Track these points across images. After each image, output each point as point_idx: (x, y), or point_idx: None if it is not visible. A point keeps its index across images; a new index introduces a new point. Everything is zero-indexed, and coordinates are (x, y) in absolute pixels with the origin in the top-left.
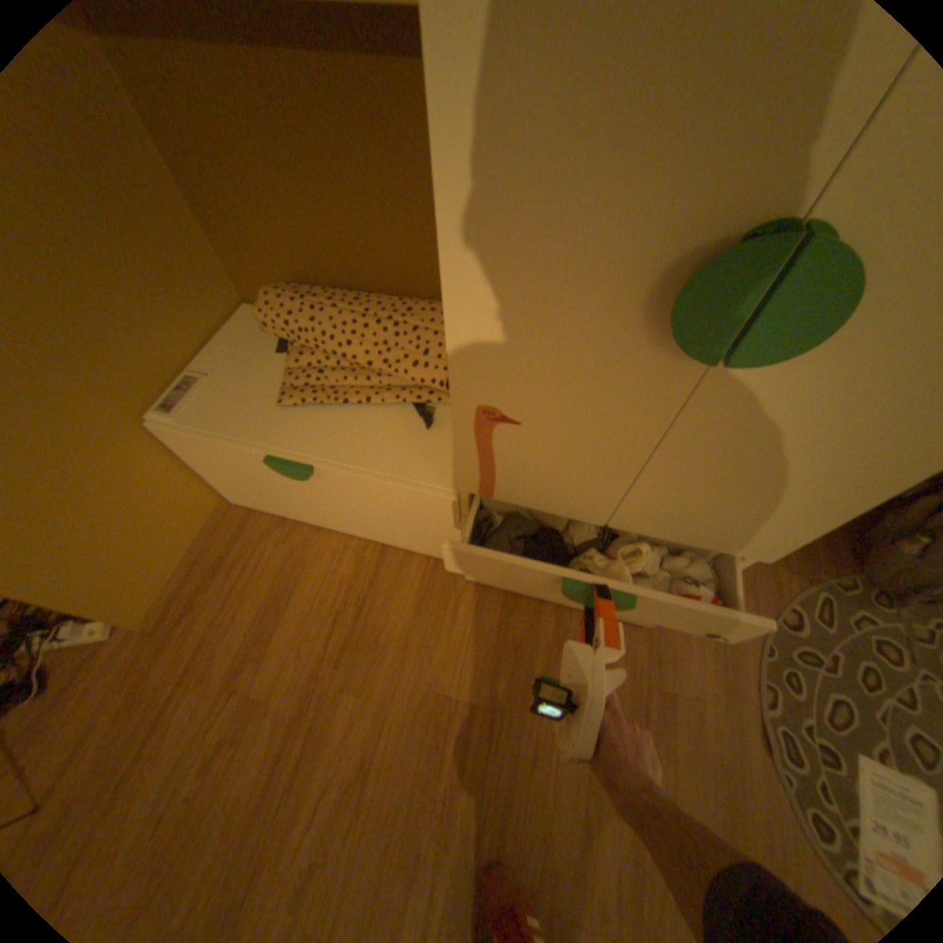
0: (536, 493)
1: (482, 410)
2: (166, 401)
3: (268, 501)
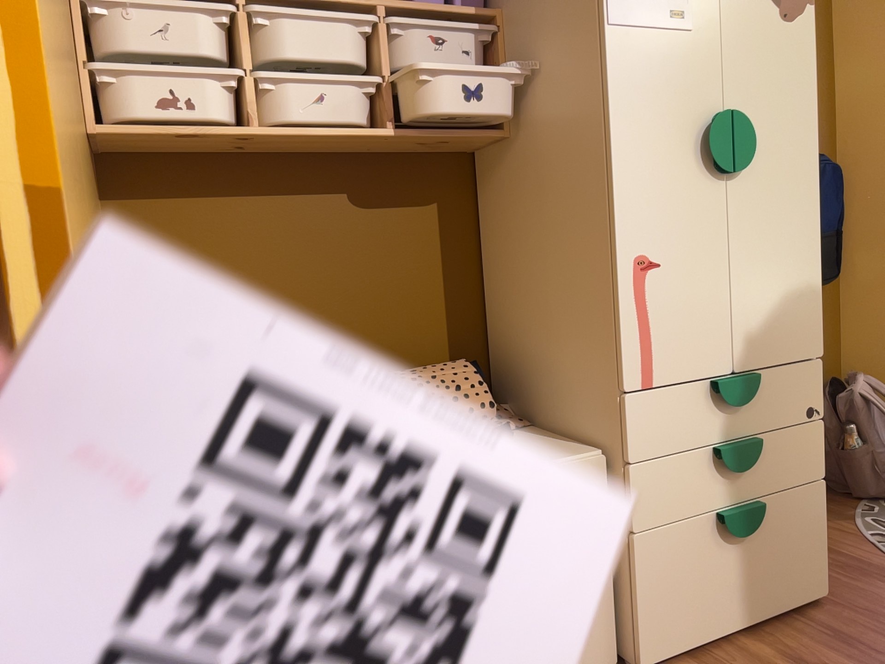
0: (683, 352)
1: (638, 262)
2: None
3: None
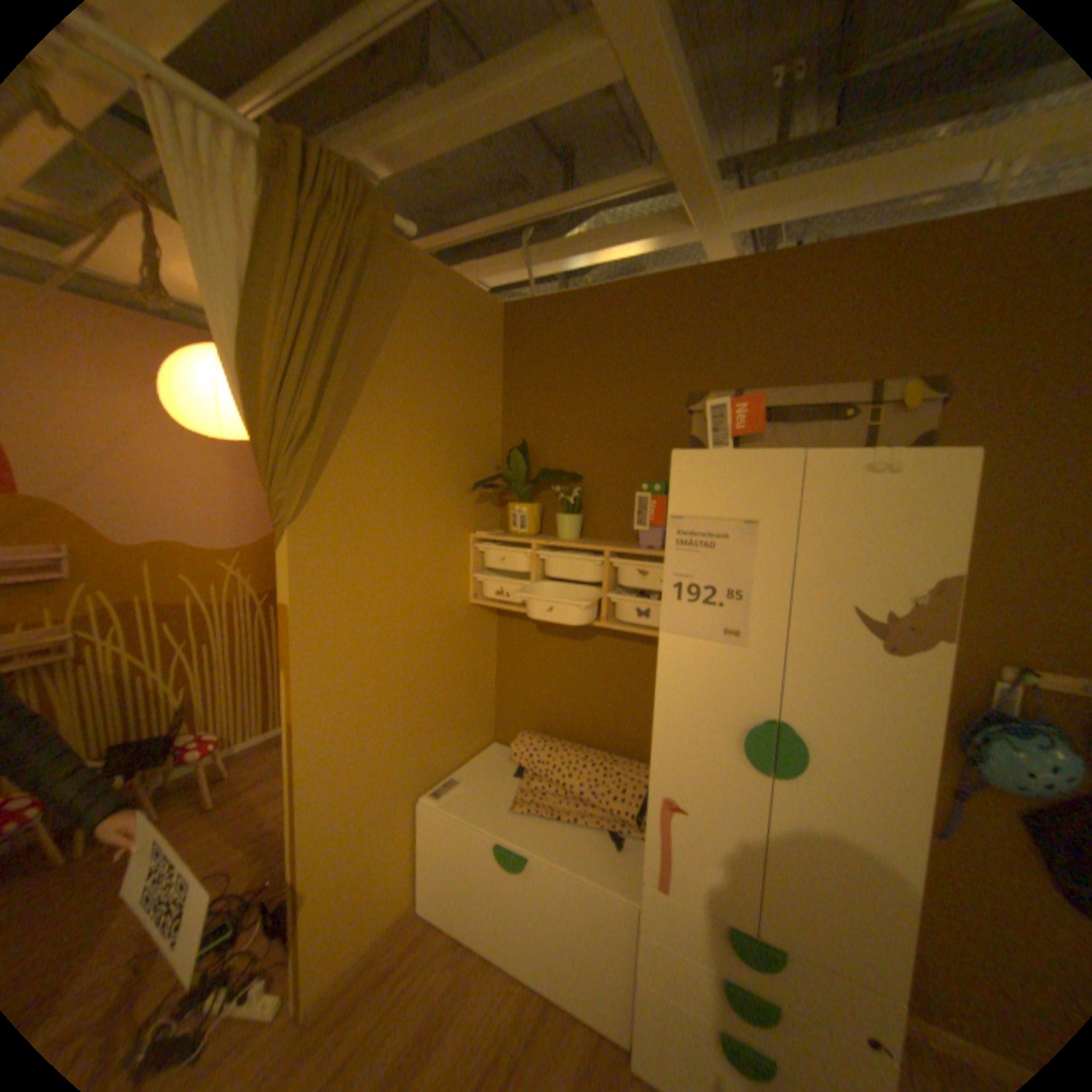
0: (701, 889)
1: (666, 802)
2: (436, 792)
3: (458, 911)
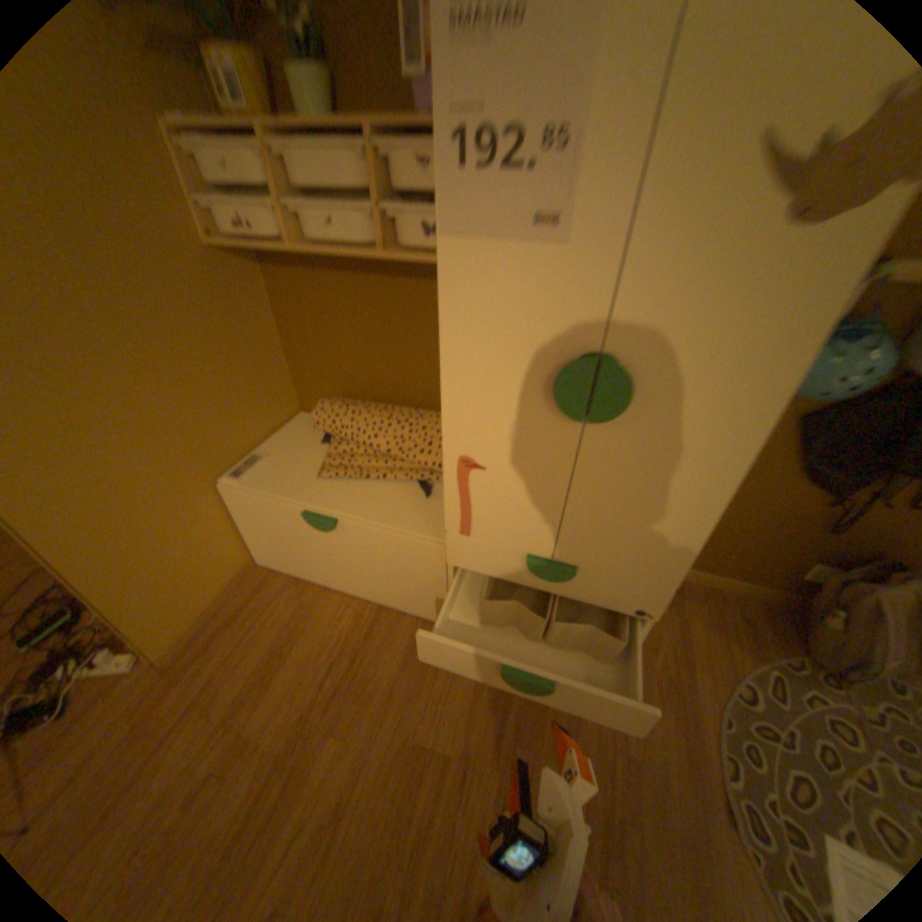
0: (500, 529)
1: (462, 460)
2: (236, 469)
3: (290, 559)
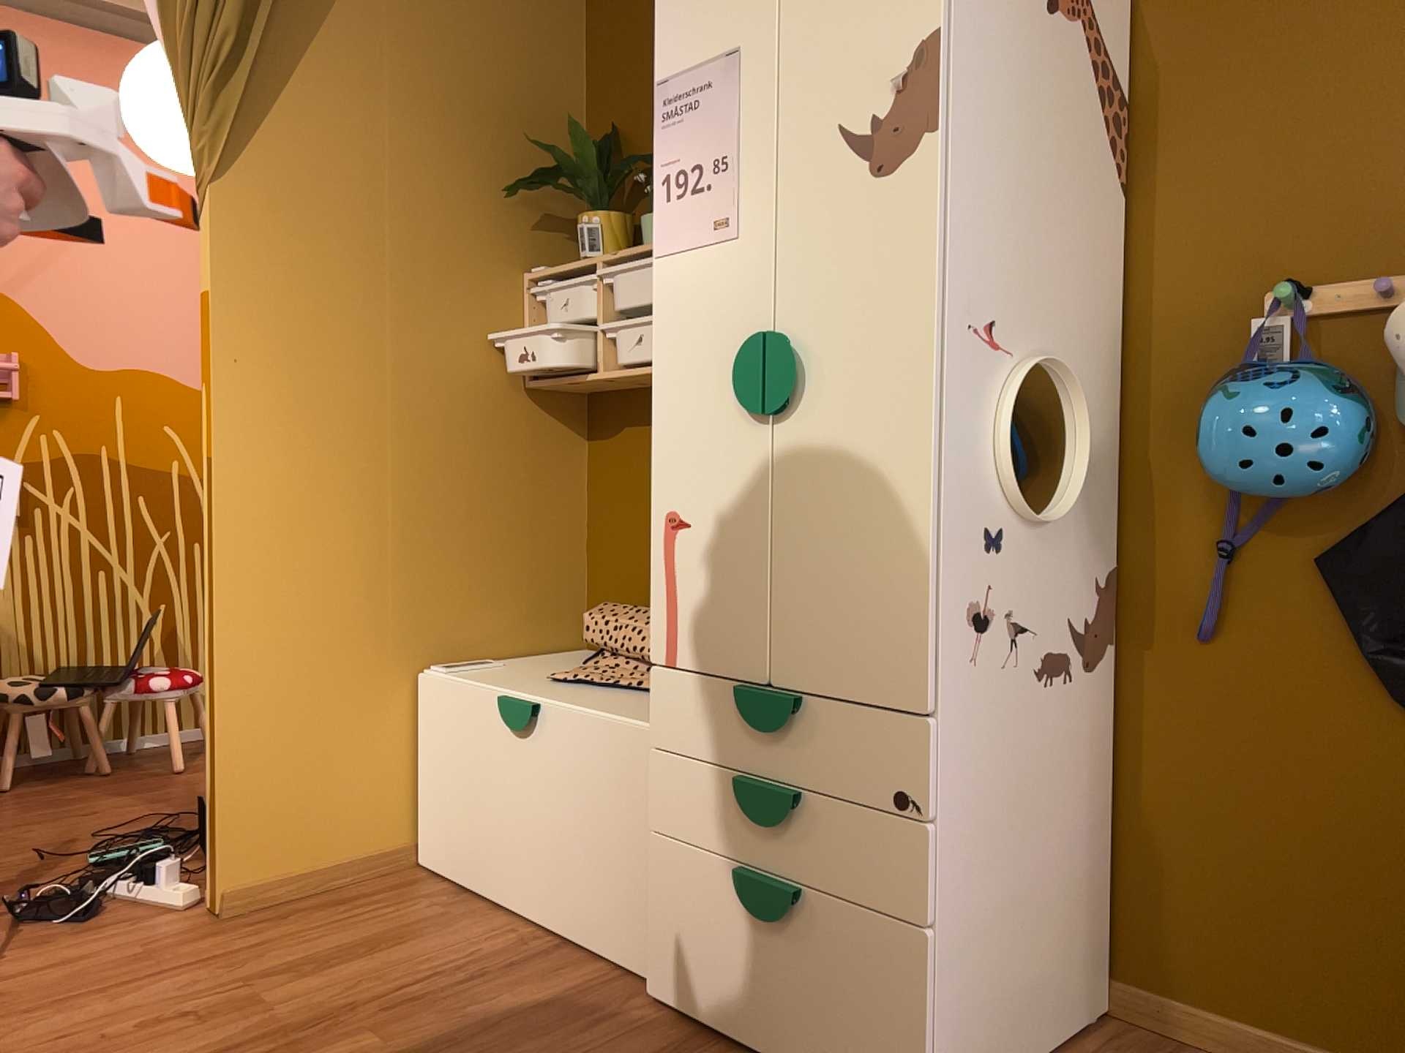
0: (707, 637)
1: (667, 518)
2: (451, 665)
3: (463, 835)
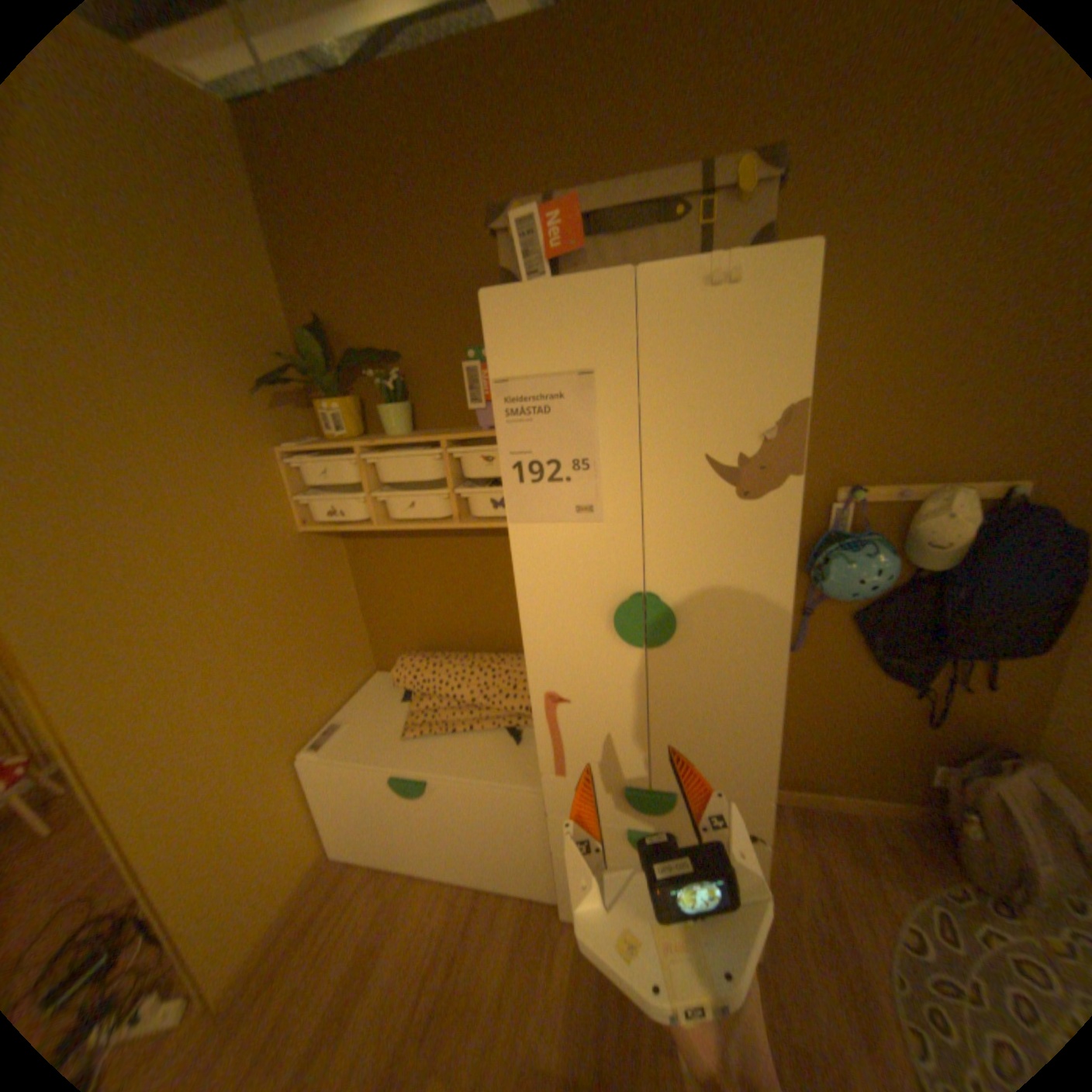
0: (593, 763)
1: (547, 696)
2: (315, 742)
3: (370, 844)
